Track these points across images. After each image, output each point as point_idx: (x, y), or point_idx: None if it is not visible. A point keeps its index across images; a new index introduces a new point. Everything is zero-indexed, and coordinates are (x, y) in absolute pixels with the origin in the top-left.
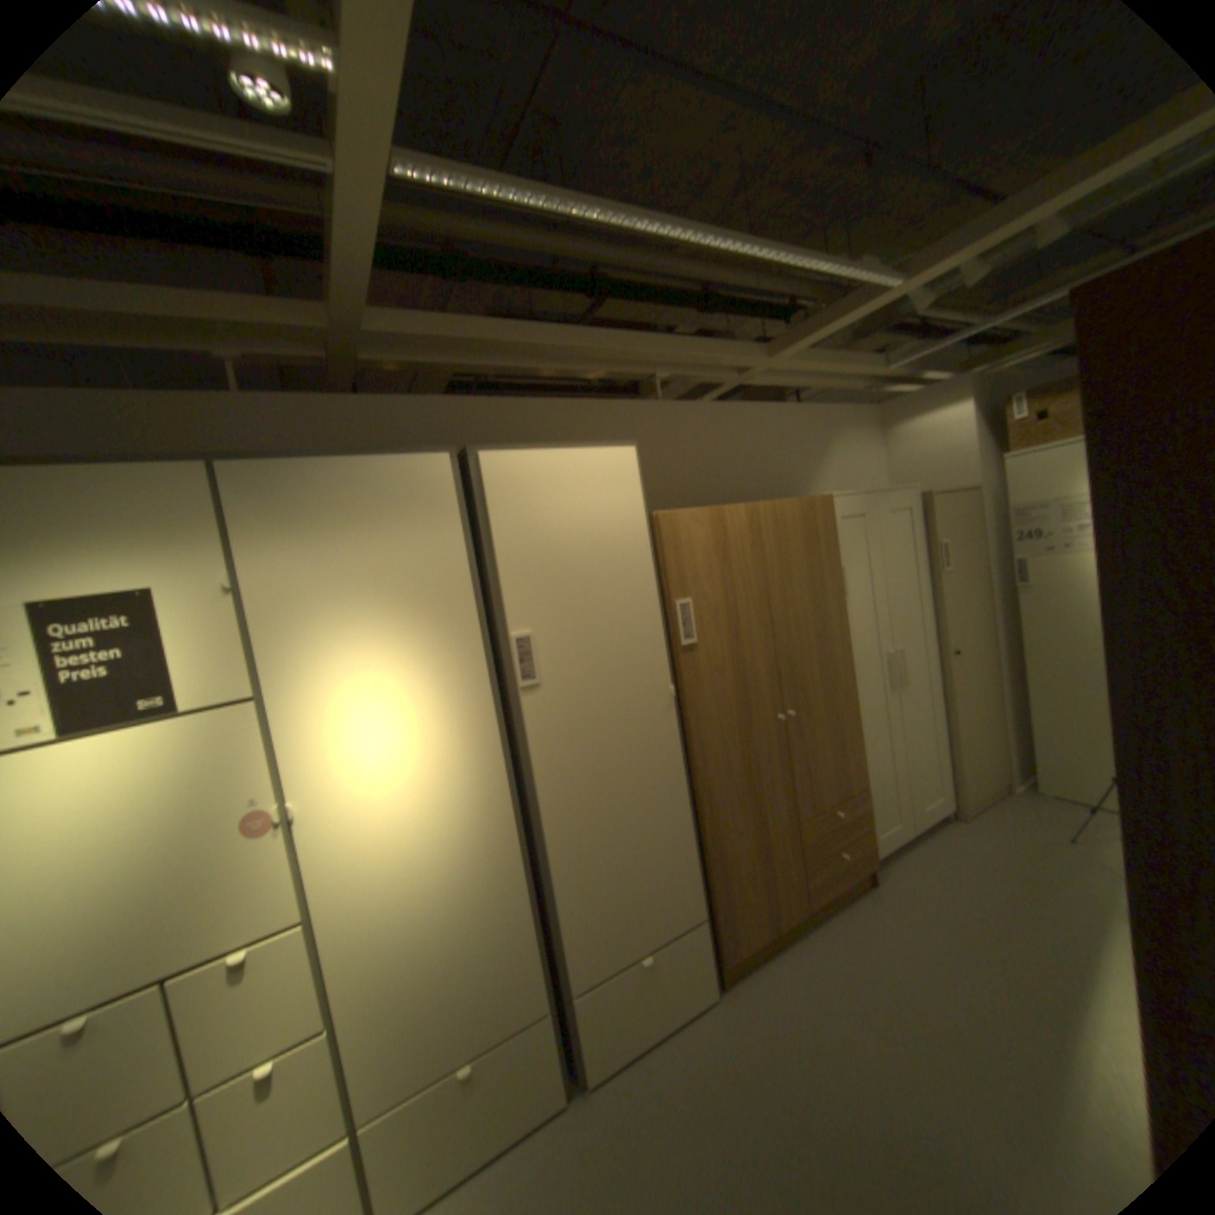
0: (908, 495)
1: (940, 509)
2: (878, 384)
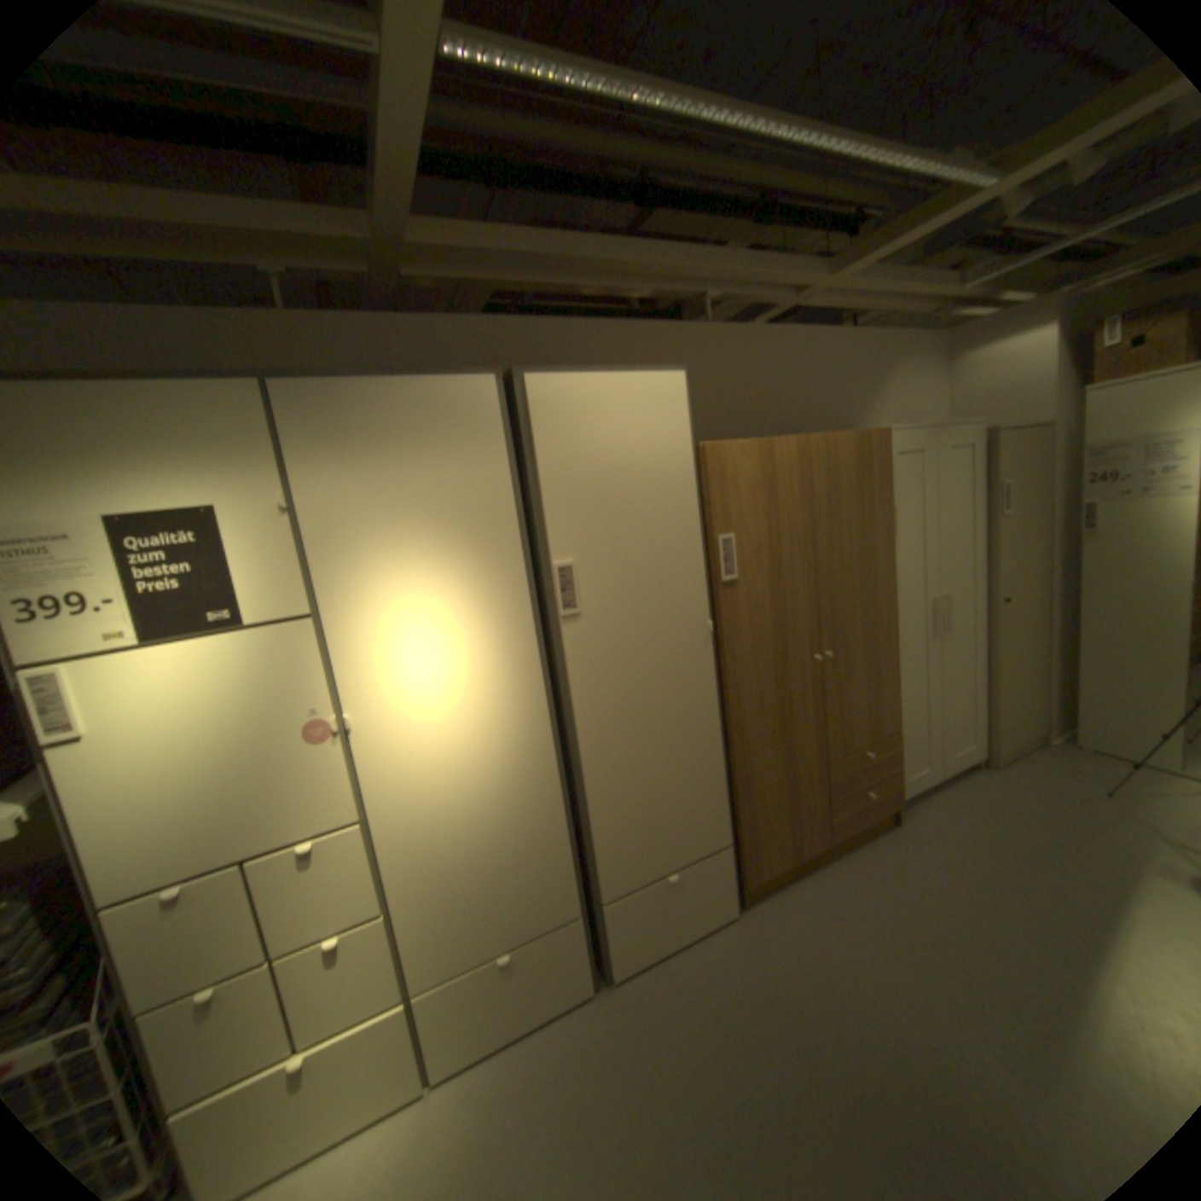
0: (973, 430)
1: (1007, 446)
2: (948, 306)
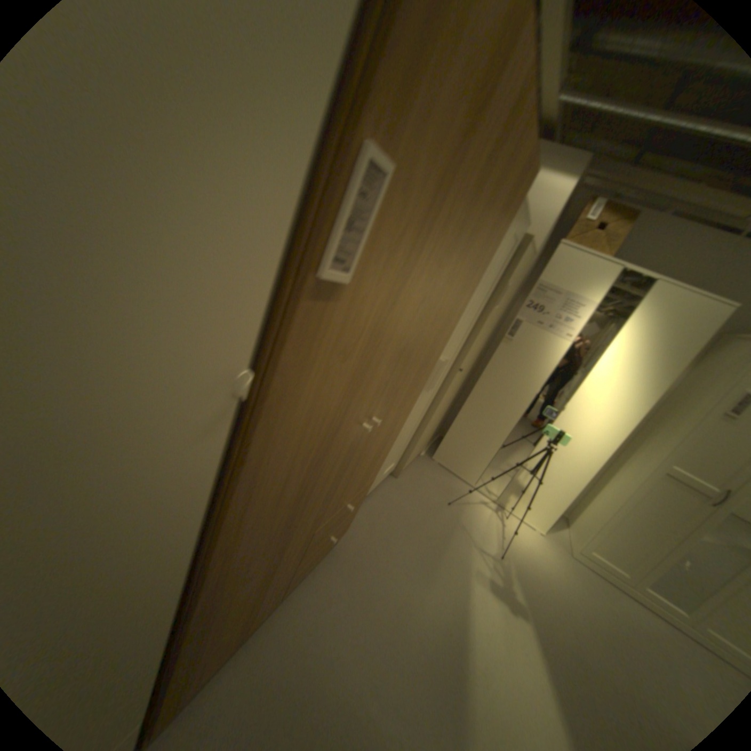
0: (526, 226)
1: (525, 254)
2: None
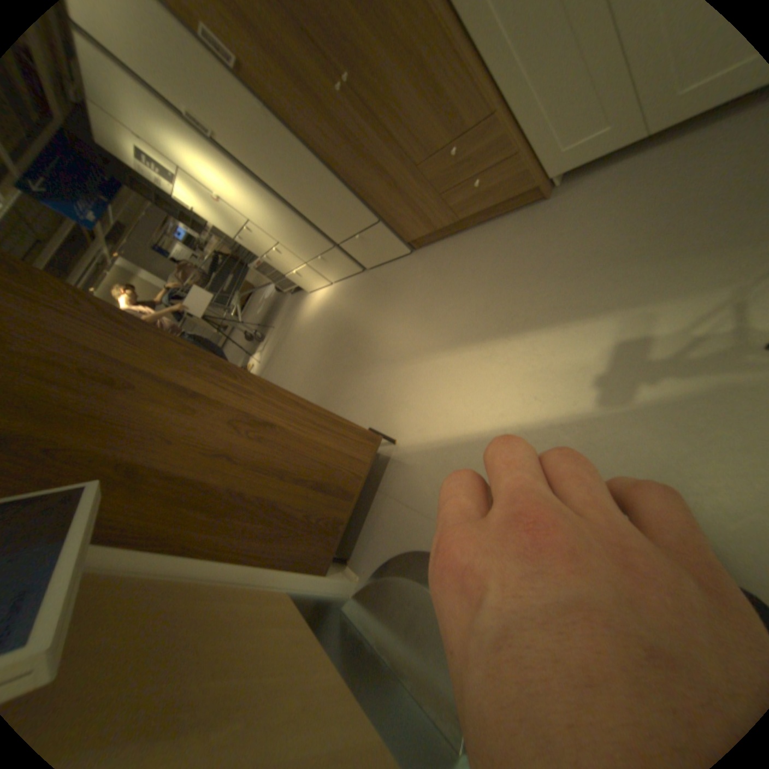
0: None
1: None
2: None
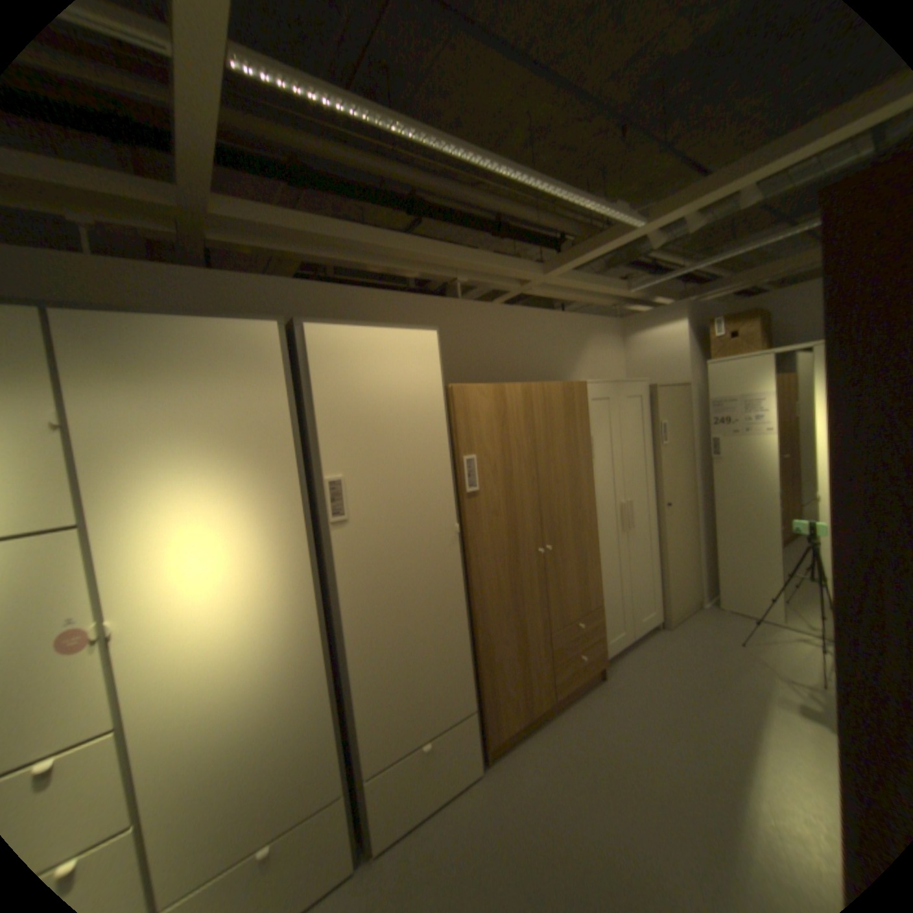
0: (640, 385)
1: (662, 397)
2: (621, 303)
